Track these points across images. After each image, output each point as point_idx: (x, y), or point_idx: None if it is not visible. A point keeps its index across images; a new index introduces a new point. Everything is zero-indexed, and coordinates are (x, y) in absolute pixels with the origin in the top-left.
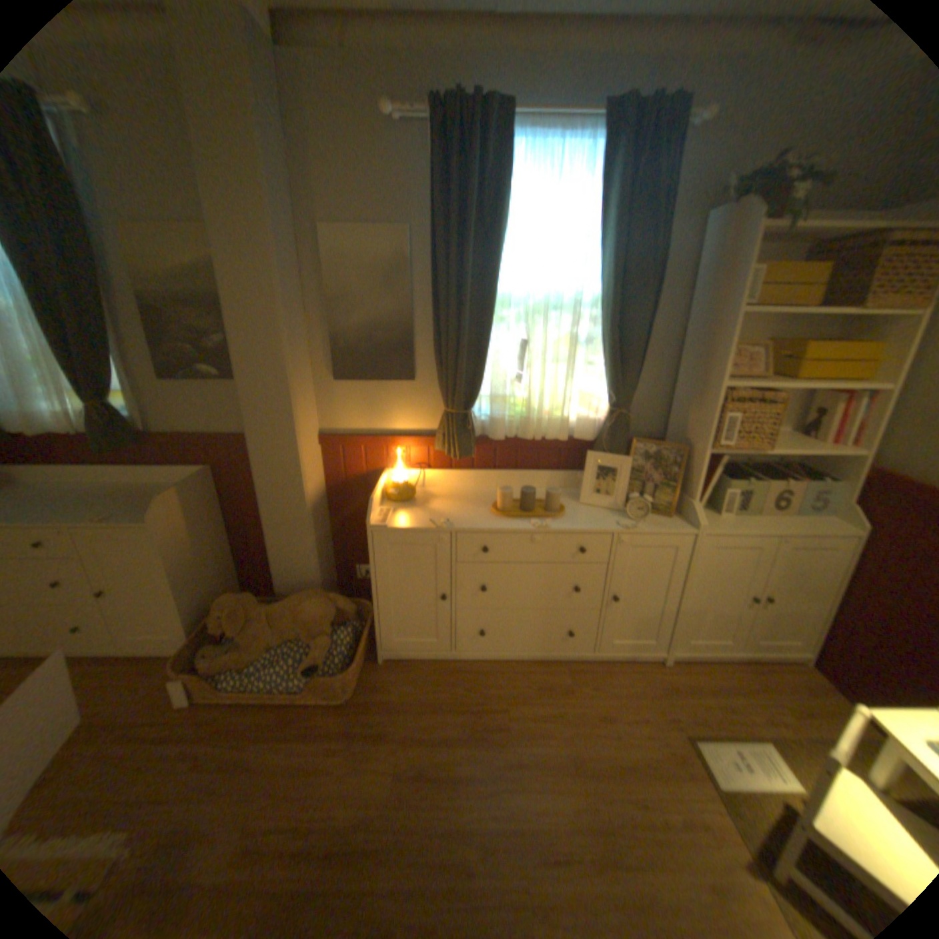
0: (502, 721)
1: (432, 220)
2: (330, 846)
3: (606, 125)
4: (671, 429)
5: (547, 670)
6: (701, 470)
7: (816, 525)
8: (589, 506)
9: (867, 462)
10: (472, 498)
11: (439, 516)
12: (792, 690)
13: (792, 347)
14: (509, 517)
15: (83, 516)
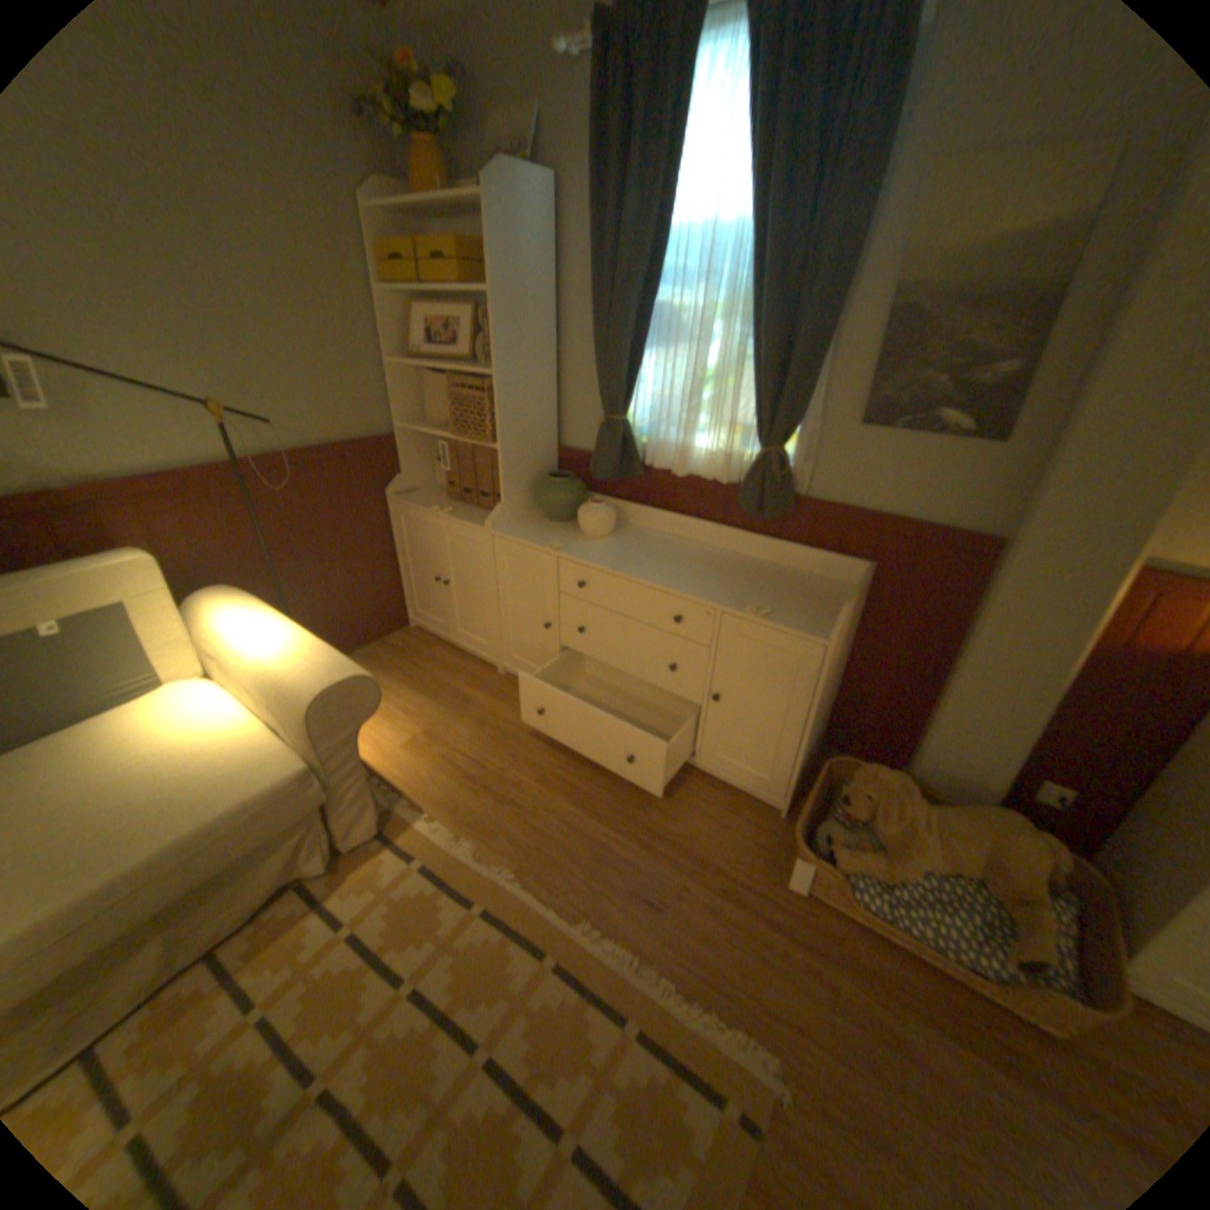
0: None
1: None
2: None
3: None
4: None
5: None
6: None
7: None
8: None
9: None
10: None
11: None
12: None
13: None
14: None
15: (731, 597)
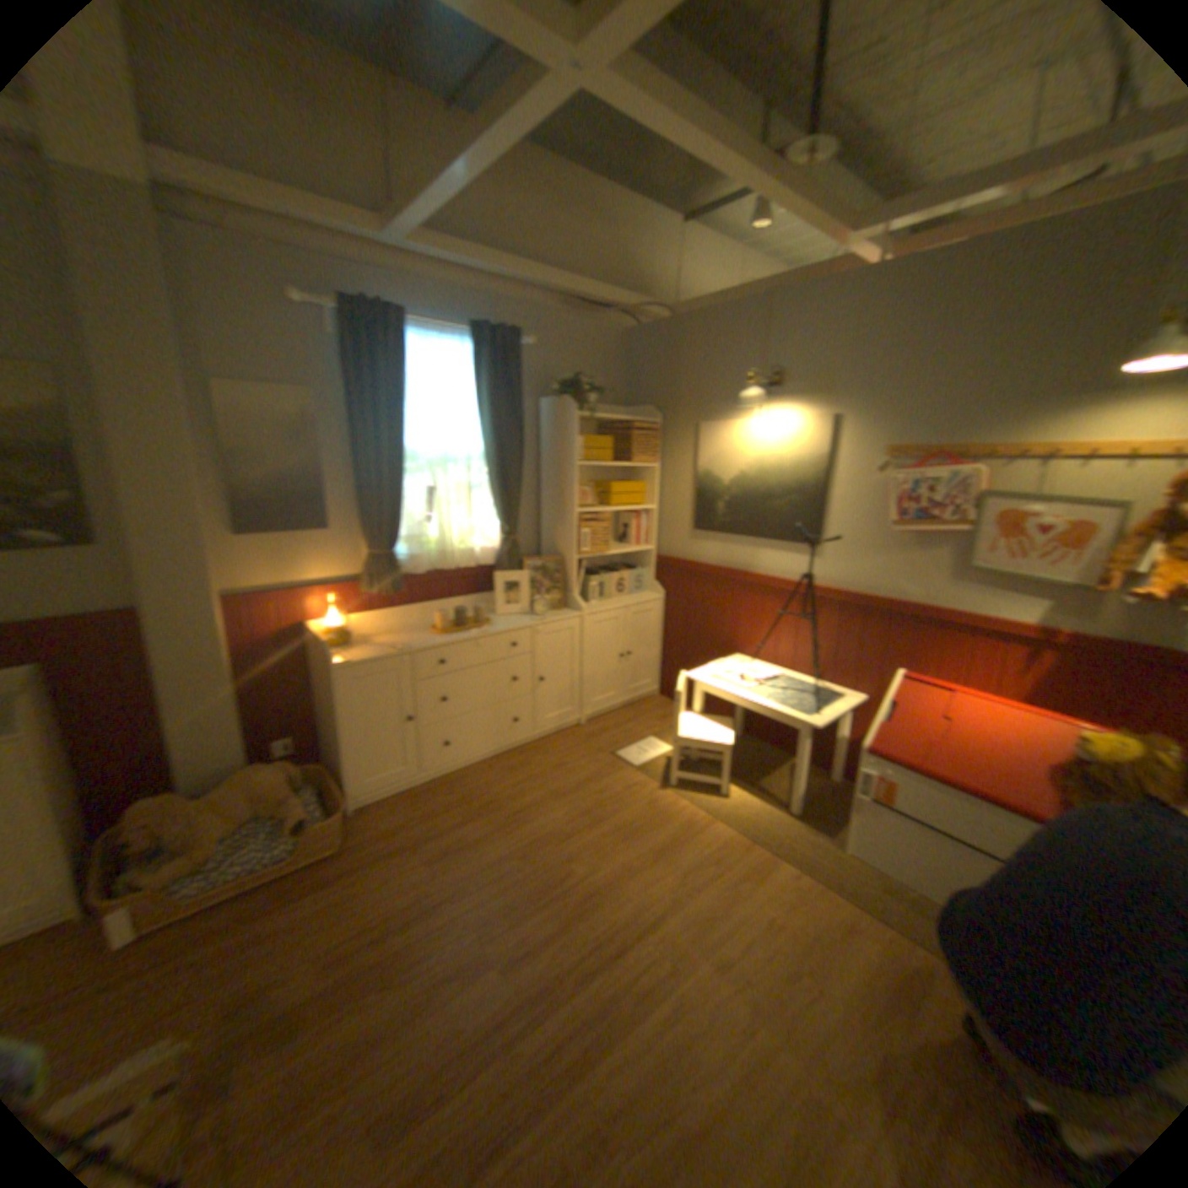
0: (489, 799)
1: (348, 390)
2: (404, 920)
3: (470, 336)
4: (545, 549)
5: (503, 759)
6: (574, 572)
7: (639, 598)
8: (506, 616)
9: (653, 554)
10: (407, 630)
11: (392, 646)
12: (652, 710)
13: (603, 487)
14: (452, 634)
15: None
